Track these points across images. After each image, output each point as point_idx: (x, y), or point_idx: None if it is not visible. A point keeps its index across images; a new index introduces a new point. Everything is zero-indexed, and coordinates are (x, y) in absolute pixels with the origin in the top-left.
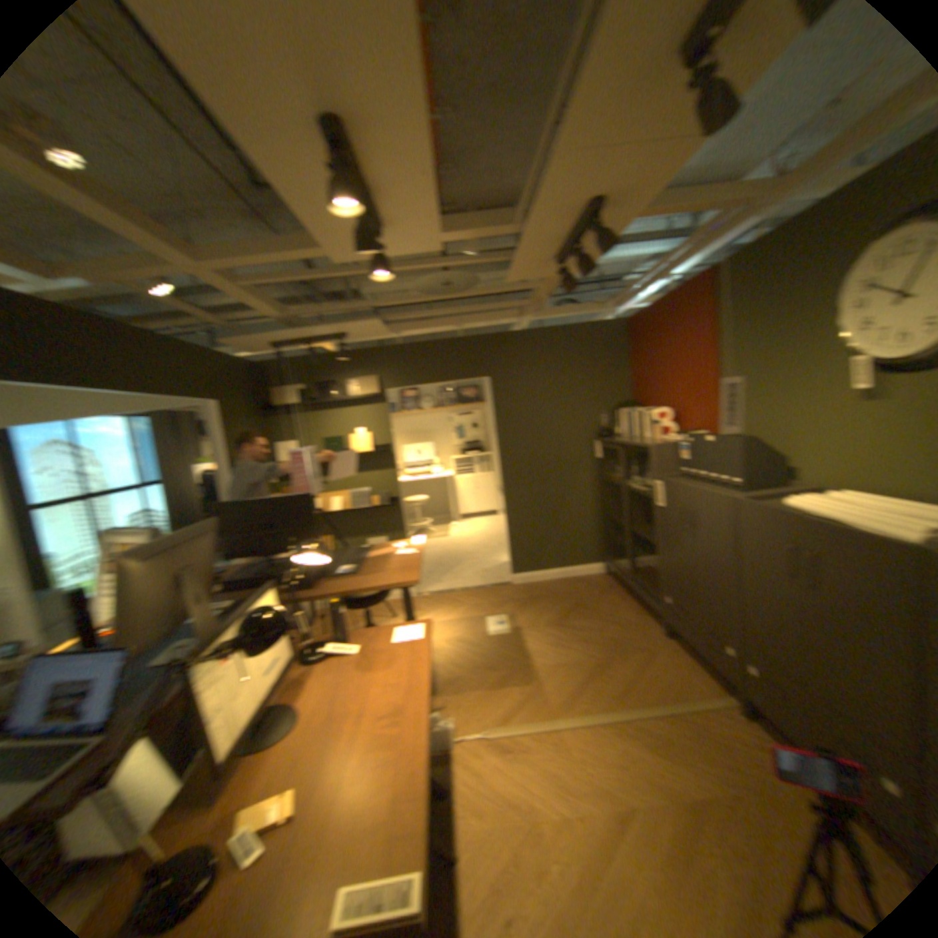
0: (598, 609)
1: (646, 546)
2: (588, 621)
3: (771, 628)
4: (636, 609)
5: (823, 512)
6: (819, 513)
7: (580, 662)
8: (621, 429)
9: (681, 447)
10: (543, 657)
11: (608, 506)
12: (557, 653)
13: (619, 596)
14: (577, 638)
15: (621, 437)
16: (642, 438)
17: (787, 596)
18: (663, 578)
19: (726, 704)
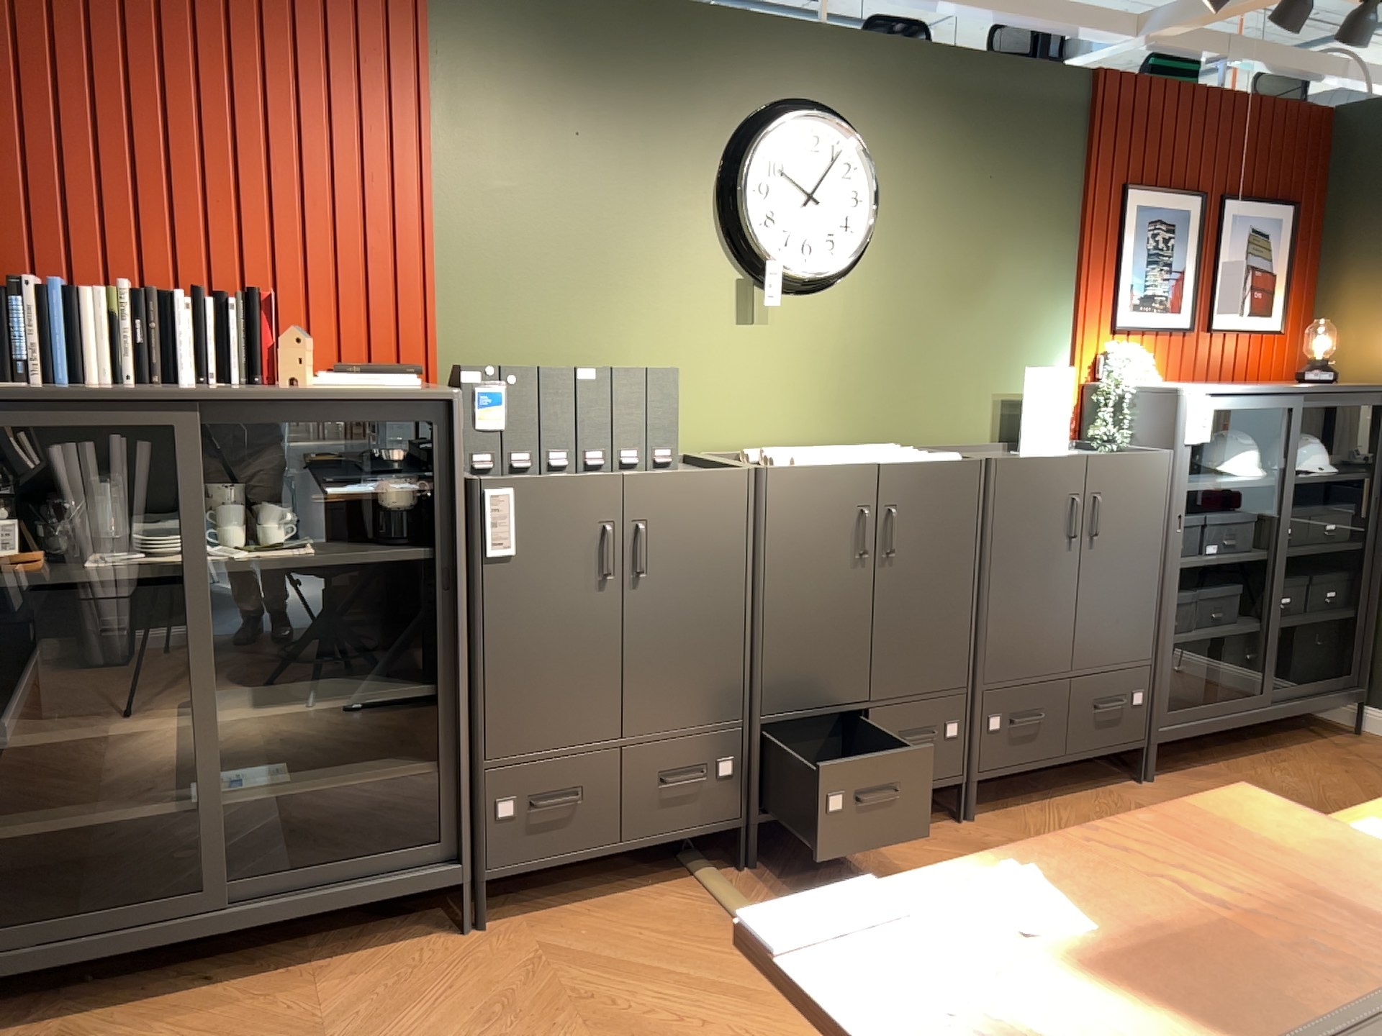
0: None
1: (188, 775)
2: None
3: (816, 660)
4: (272, 979)
5: (858, 460)
6: (853, 462)
7: None
8: None
9: (478, 399)
10: None
11: None
12: None
13: (146, 1017)
14: None
15: None
16: (191, 387)
17: (848, 590)
18: (483, 760)
19: (718, 879)
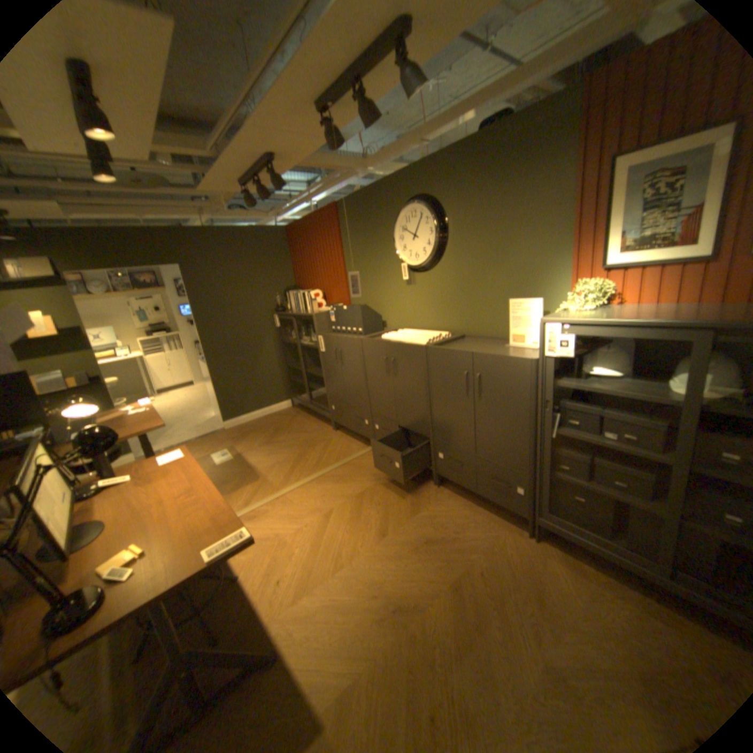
0: (292, 427)
1: (316, 381)
2: (287, 435)
3: (381, 401)
4: (315, 420)
5: (396, 339)
6: (394, 340)
7: (287, 457)
8: (291, 305)
9: (331, 314)
10: (262, 463)
11: (288, 359)
12: (271, 458)
13: (303, 416)
14: (282, 446)
15: (292, 310)
16: (306, 310)
17: (386, 382)
18: (329, 395)
19: (367, 450)
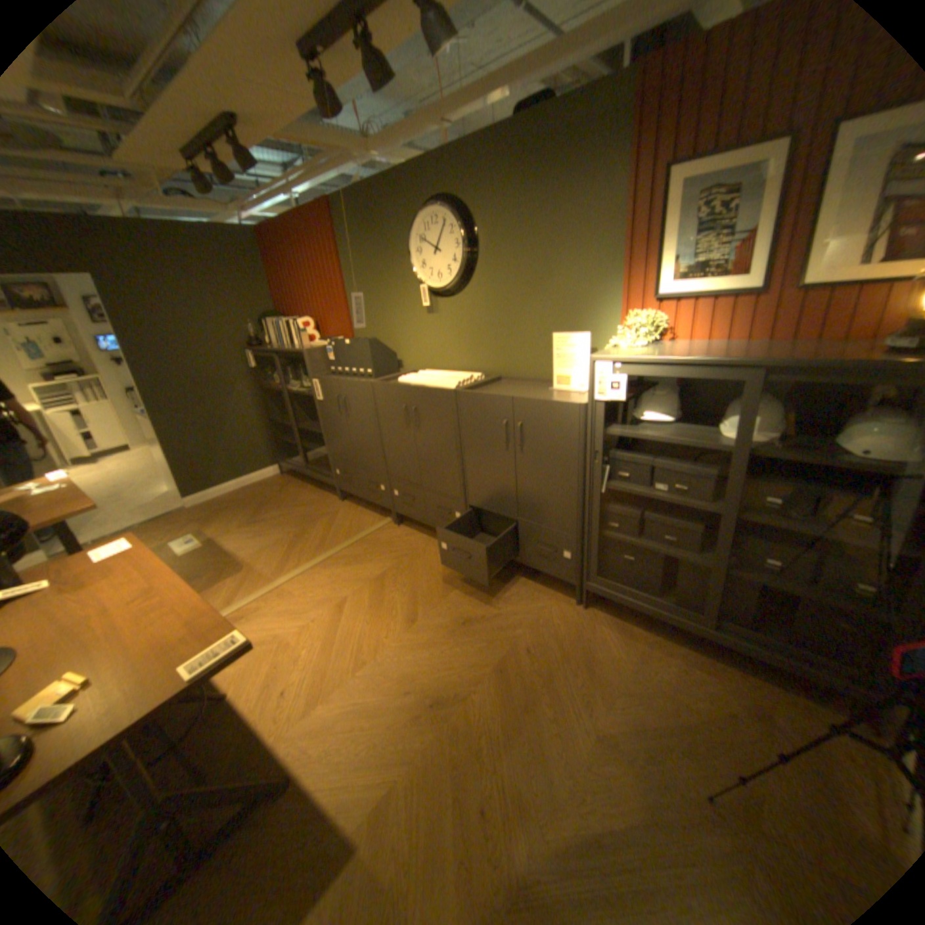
0: (284, 500)
1: (312, 439)
2: (278, 511)
3: (401, 461)
4: (314, 490)
5: (417, 383)
6: (415, 384)
7: (280, 539)
8: (271, 338)
9: (328, 350)
10: (246, 549)
11: (271, 411)
12: (258, 541)
13: (297, 485)
14: (272, 525)
15: (273, 346)
16: (293, 346)
17: (407, 438)
18: (332, 456)
19: (385, 522)
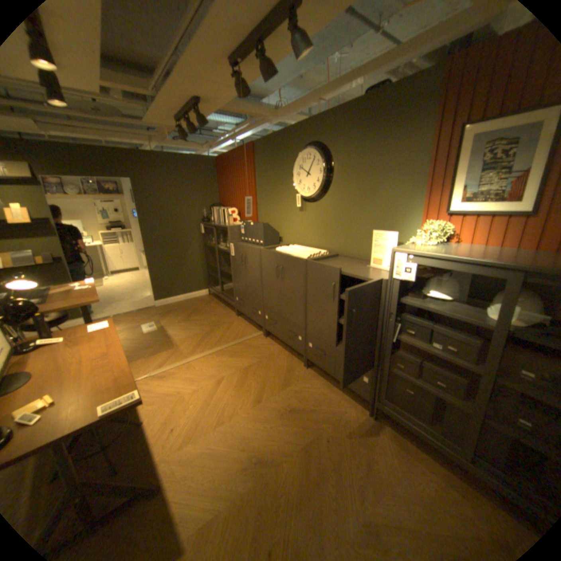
0: (206, 310)
1: (228, 277)
2: (201, 316)
3: (271, 298)
4: (224, 307)
5: (286, 252)
6: (284, 253)
7: (198, 333)
8: (214, 218)
9: (241, 228)
10: (178, 336)
11: (209, 259)
12: (186, 332)
13: (216, 303)
14: (196, 324)
15: (215, 222)
16: (224, 223)
17: (275, 285)
18: (235, 289)
19: (258, 334)
